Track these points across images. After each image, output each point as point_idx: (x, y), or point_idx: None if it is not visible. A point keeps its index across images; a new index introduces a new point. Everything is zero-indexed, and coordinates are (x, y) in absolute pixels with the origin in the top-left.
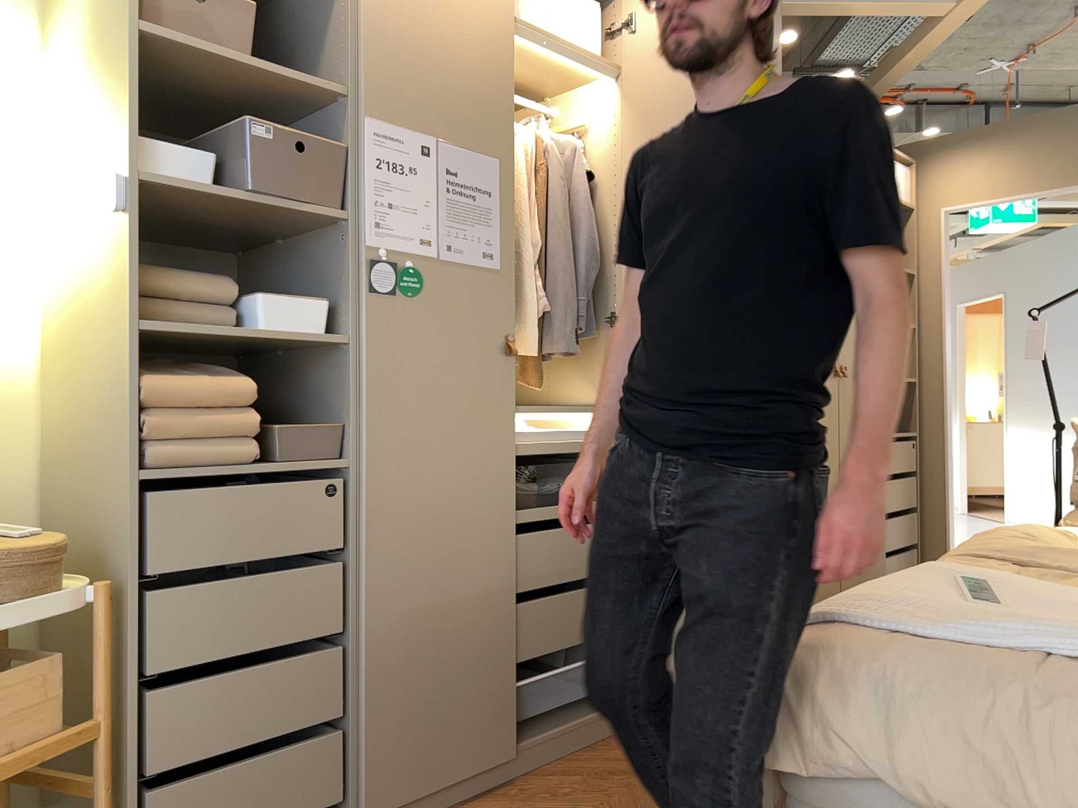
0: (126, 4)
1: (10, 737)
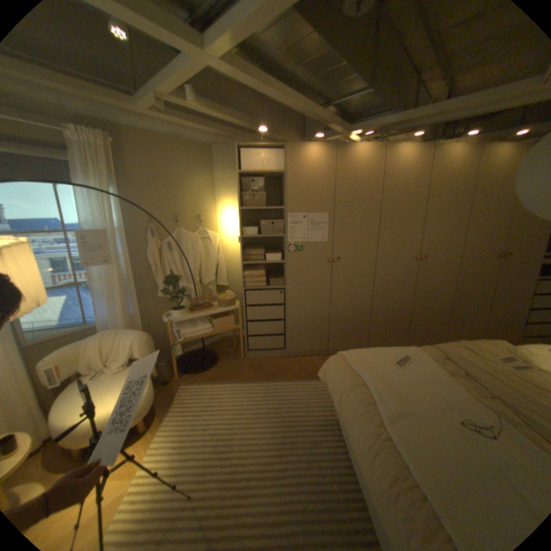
0: (240, 202)
1: (226, 325)
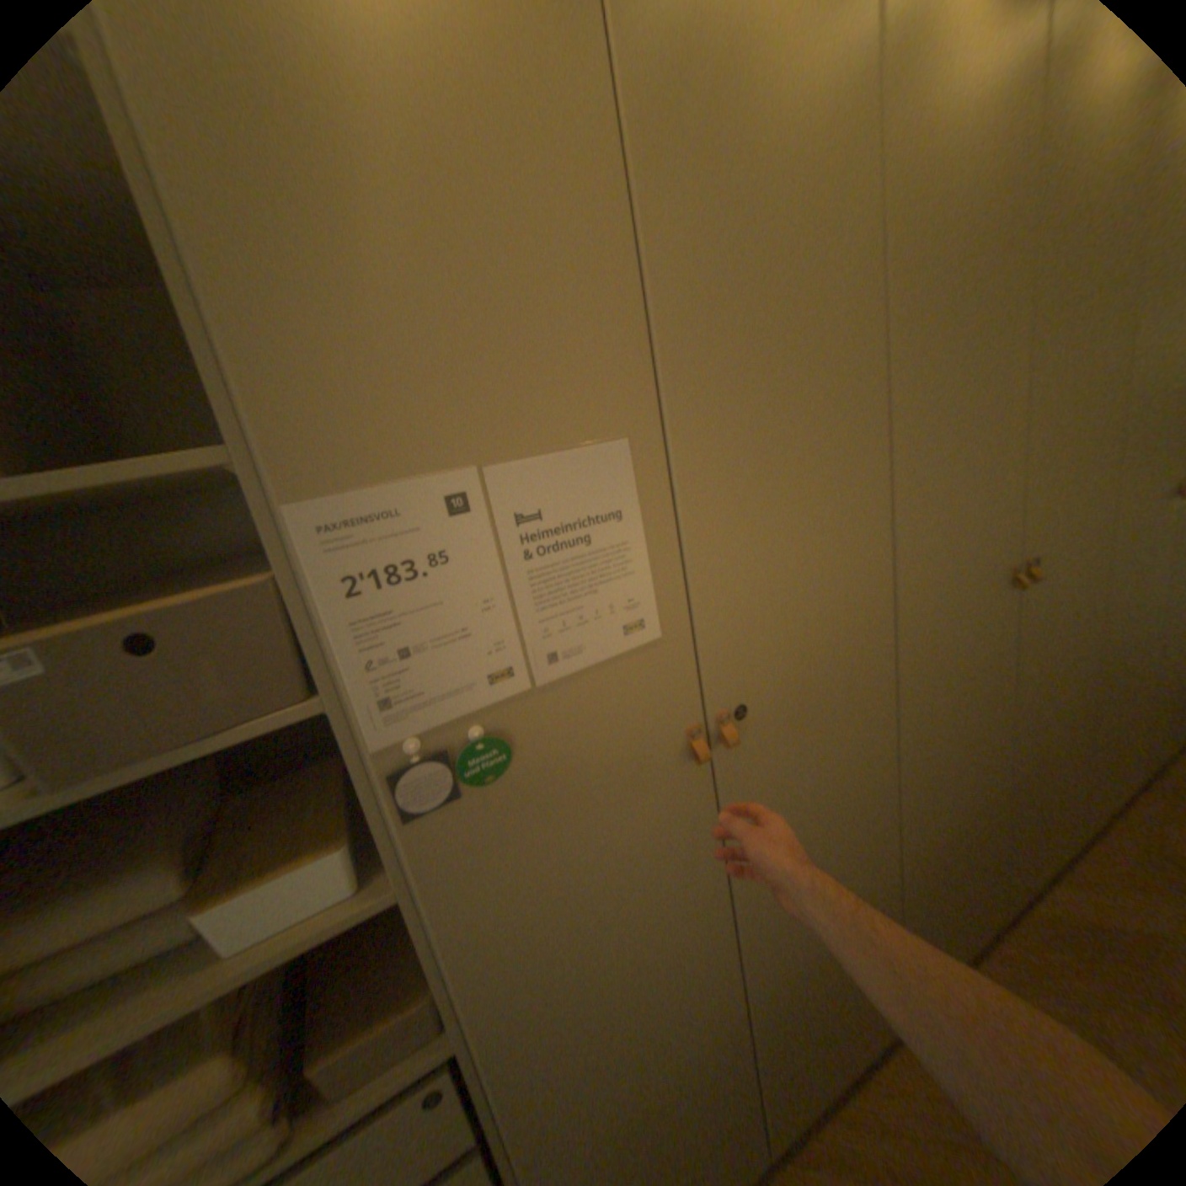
0: None
1: None
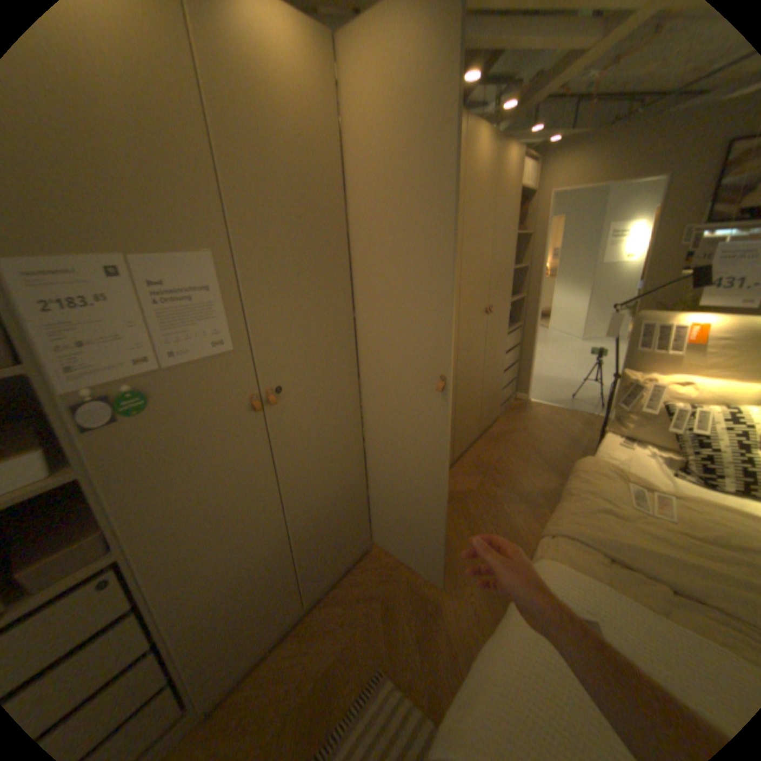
0: None
1: None
